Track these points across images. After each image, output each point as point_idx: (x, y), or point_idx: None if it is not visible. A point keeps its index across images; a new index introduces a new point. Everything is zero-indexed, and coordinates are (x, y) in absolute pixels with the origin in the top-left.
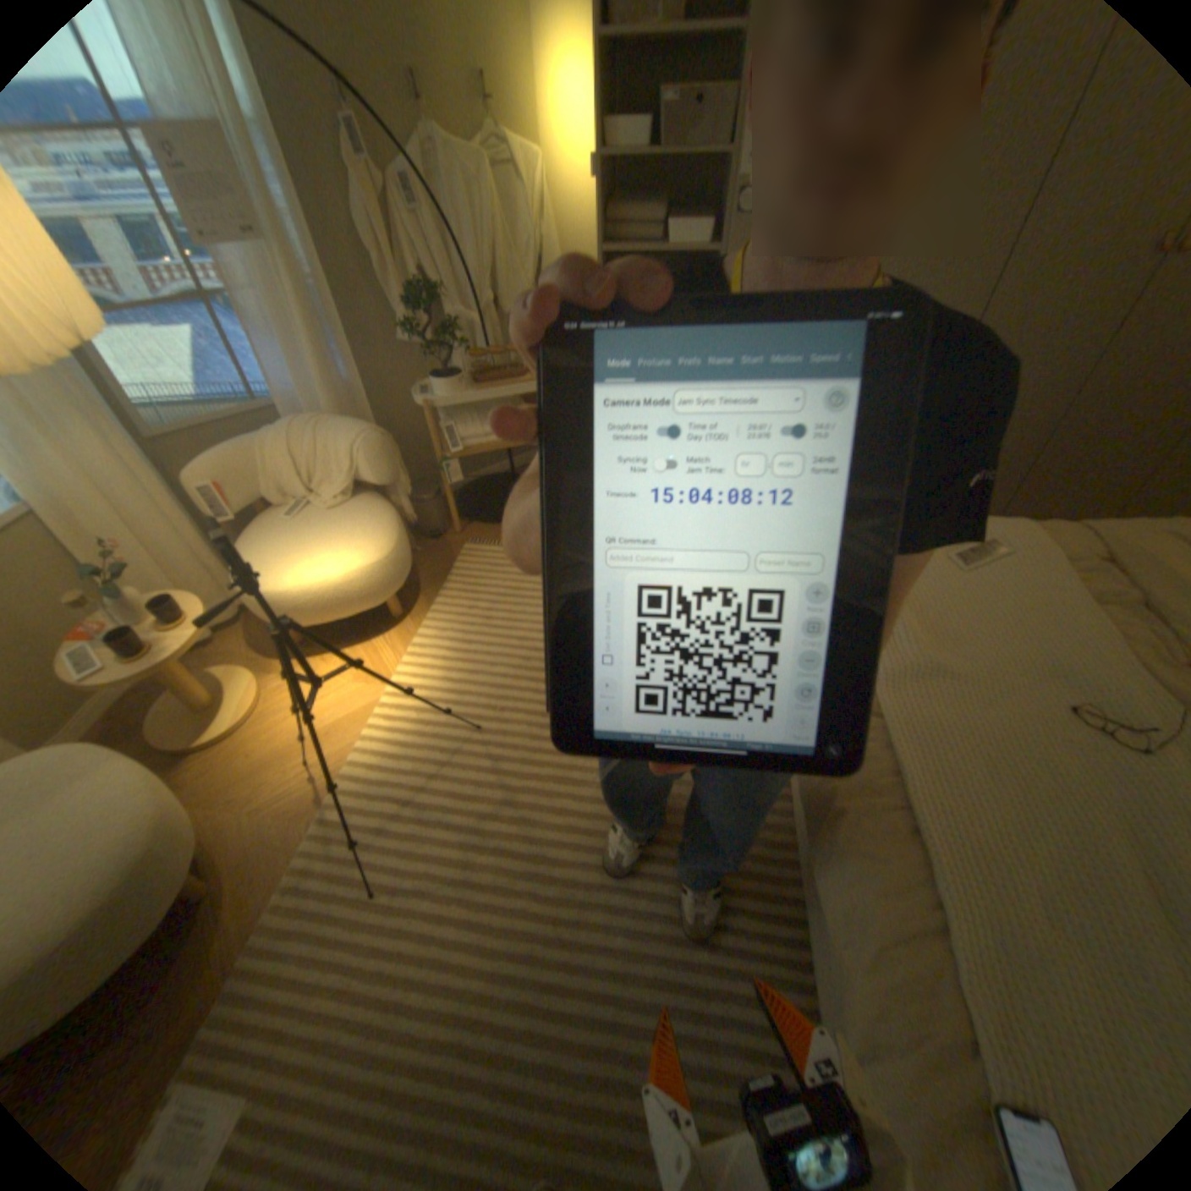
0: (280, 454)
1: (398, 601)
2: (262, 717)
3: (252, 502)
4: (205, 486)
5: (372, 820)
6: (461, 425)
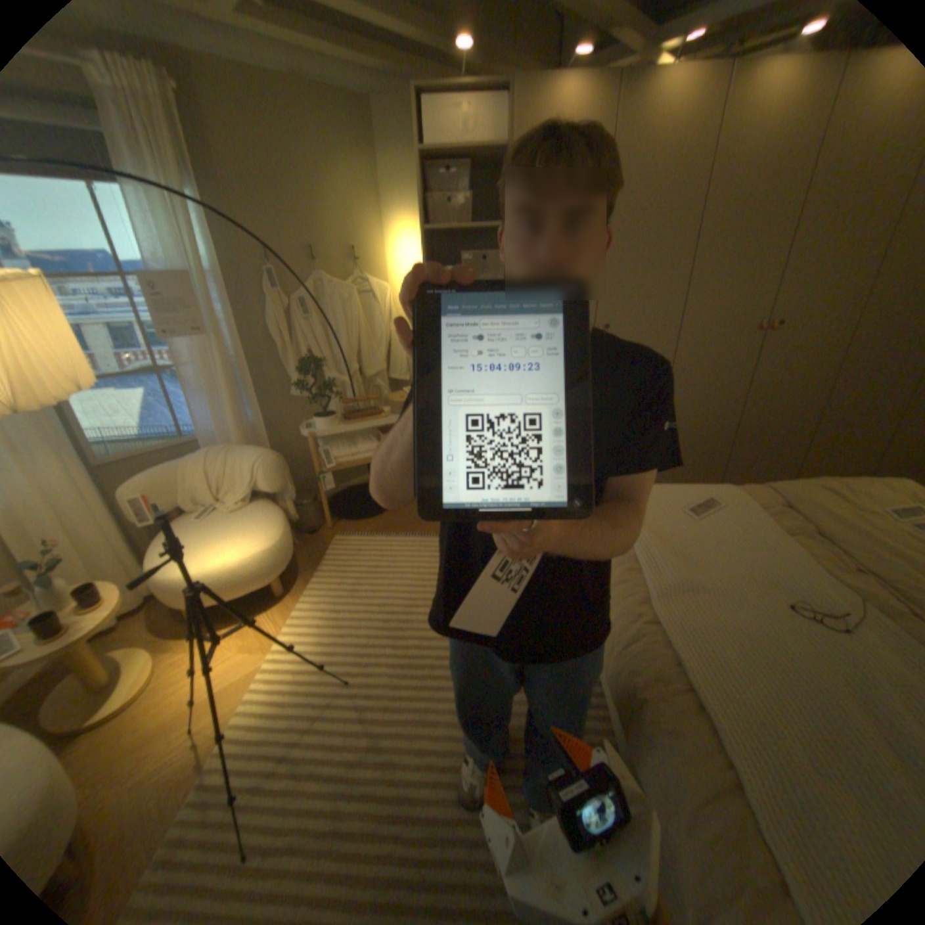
0: (197, 473)
1: (280, 582)
2: (154, 692)
3: (169, 510)
4: (134, 498)
5: (249, 780)
6: (334, 449)
